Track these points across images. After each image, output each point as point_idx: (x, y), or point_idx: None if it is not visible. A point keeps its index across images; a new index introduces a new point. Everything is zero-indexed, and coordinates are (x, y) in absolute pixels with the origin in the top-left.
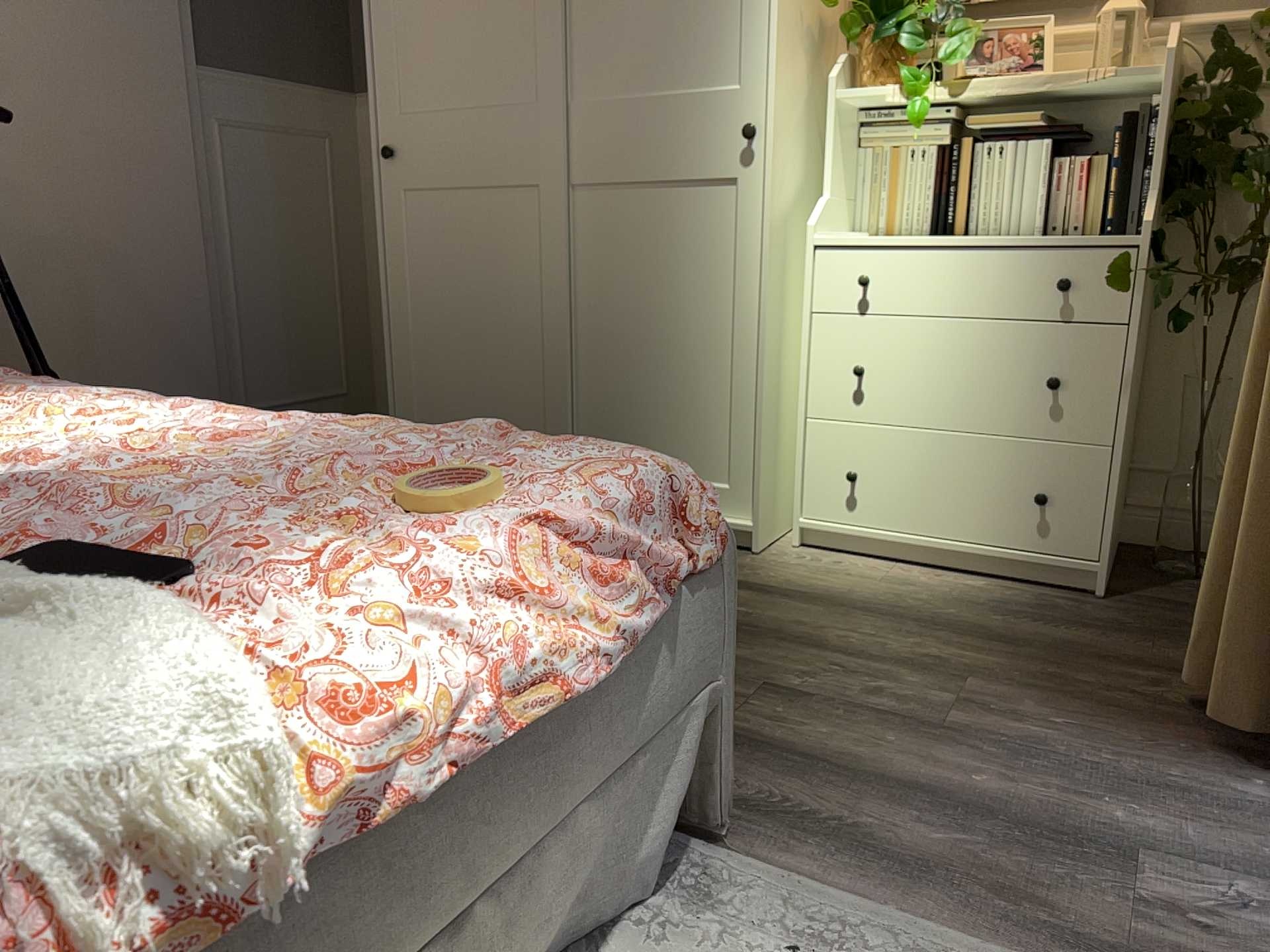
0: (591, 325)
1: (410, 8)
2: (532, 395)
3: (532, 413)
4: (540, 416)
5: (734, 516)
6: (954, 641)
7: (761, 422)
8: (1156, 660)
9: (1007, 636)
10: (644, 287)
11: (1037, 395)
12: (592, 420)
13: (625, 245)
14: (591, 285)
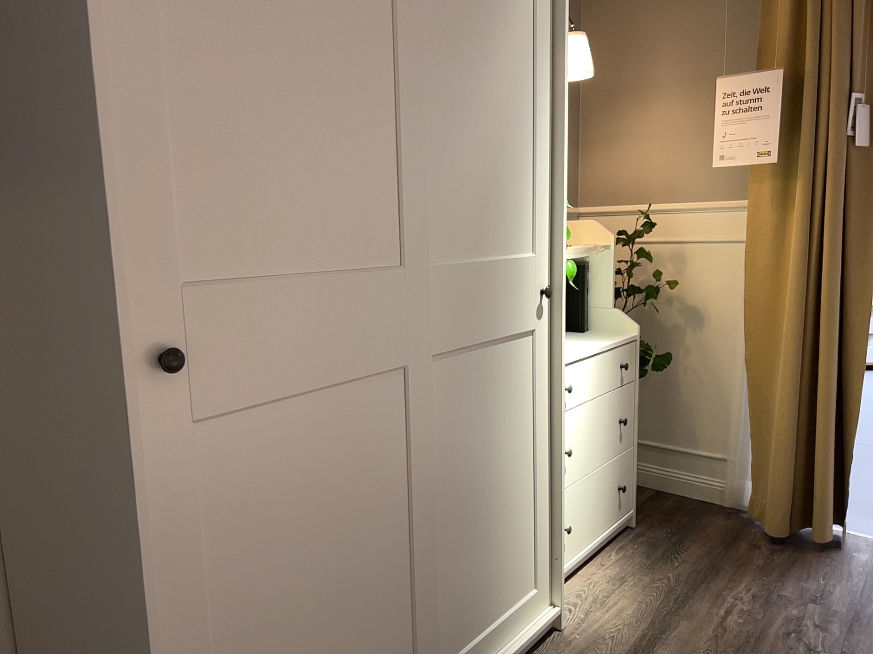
0: (440, 507)
1: (201, 91)
2: (398, 630)
3: (398, 653)
4: (407, 649)
5: (540, 612)
6: (716, 585)
7: (561, 521)
8: (719, 538)
9: (701, 567)
10: (481, 445)
11: (617, 430)
12: (442, 612)
13: (467, 409)
14: (440, 463)
